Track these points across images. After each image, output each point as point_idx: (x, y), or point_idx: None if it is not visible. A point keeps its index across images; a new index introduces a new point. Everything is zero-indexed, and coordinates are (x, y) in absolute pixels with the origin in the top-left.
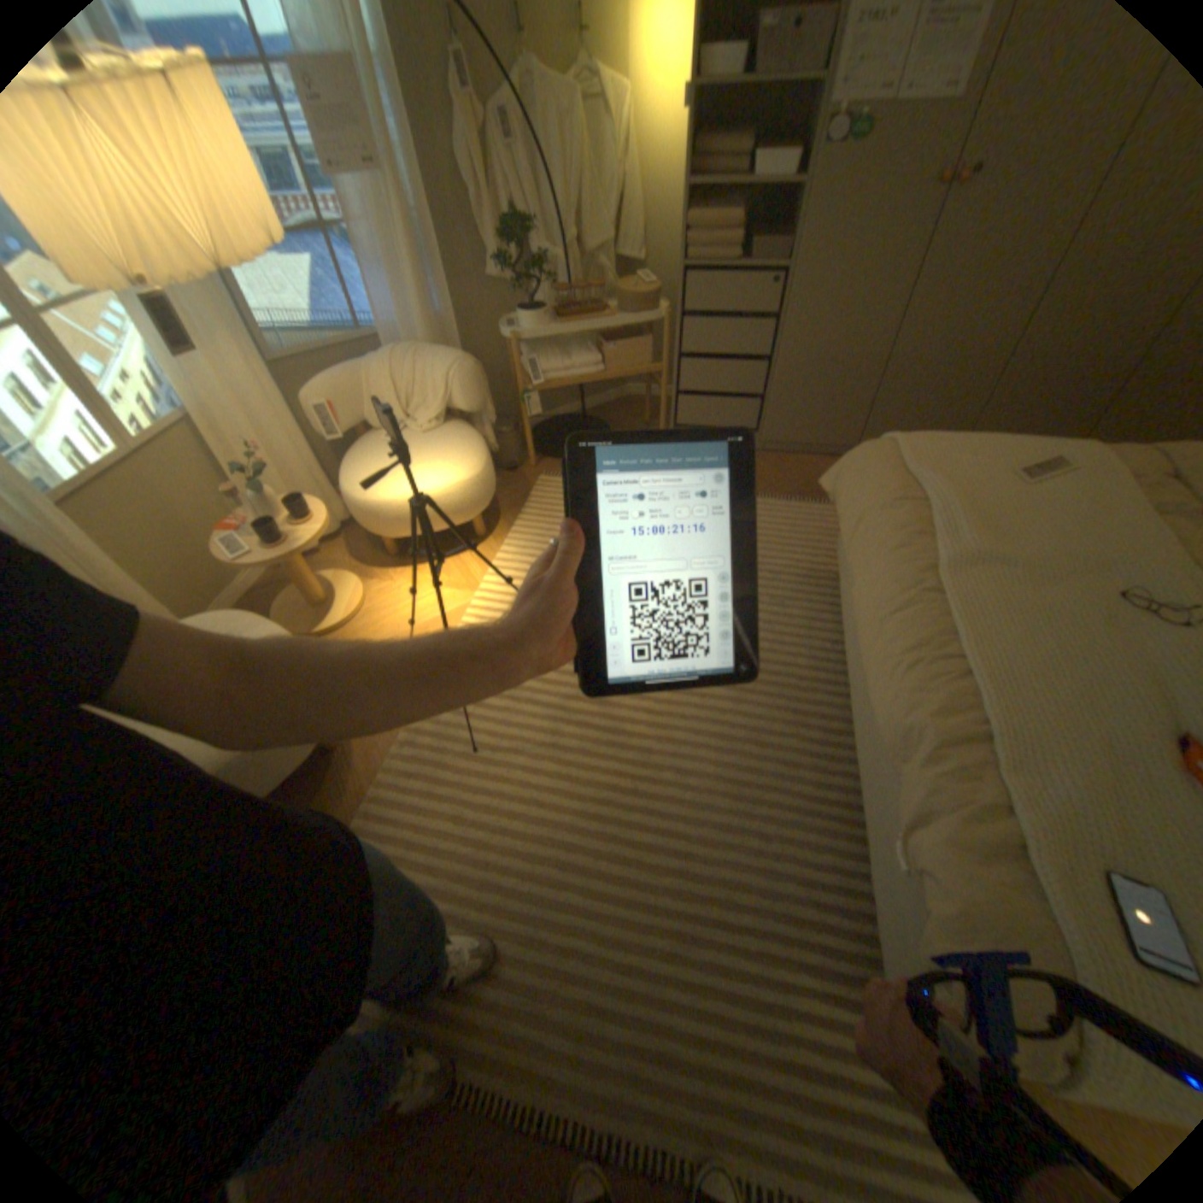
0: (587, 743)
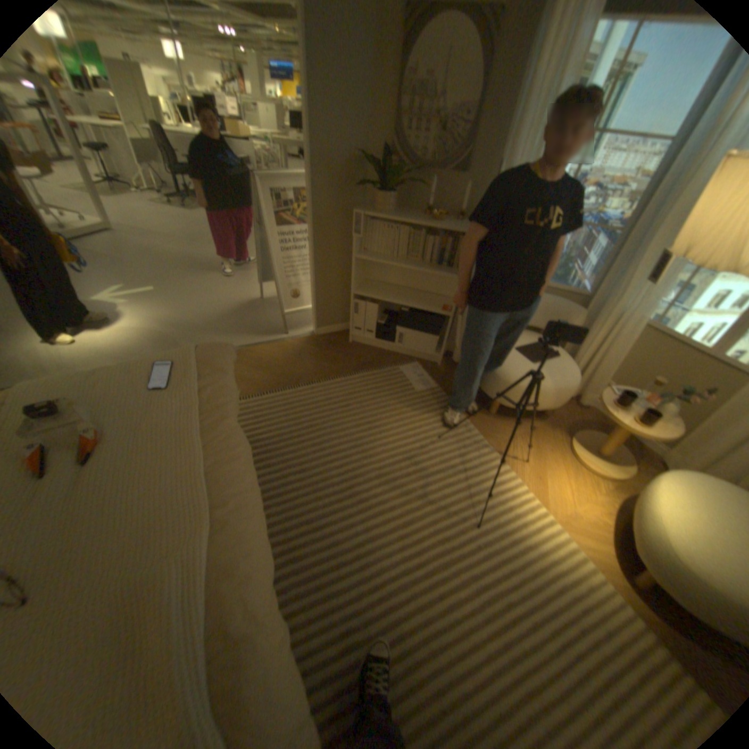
0: (396, 469)
